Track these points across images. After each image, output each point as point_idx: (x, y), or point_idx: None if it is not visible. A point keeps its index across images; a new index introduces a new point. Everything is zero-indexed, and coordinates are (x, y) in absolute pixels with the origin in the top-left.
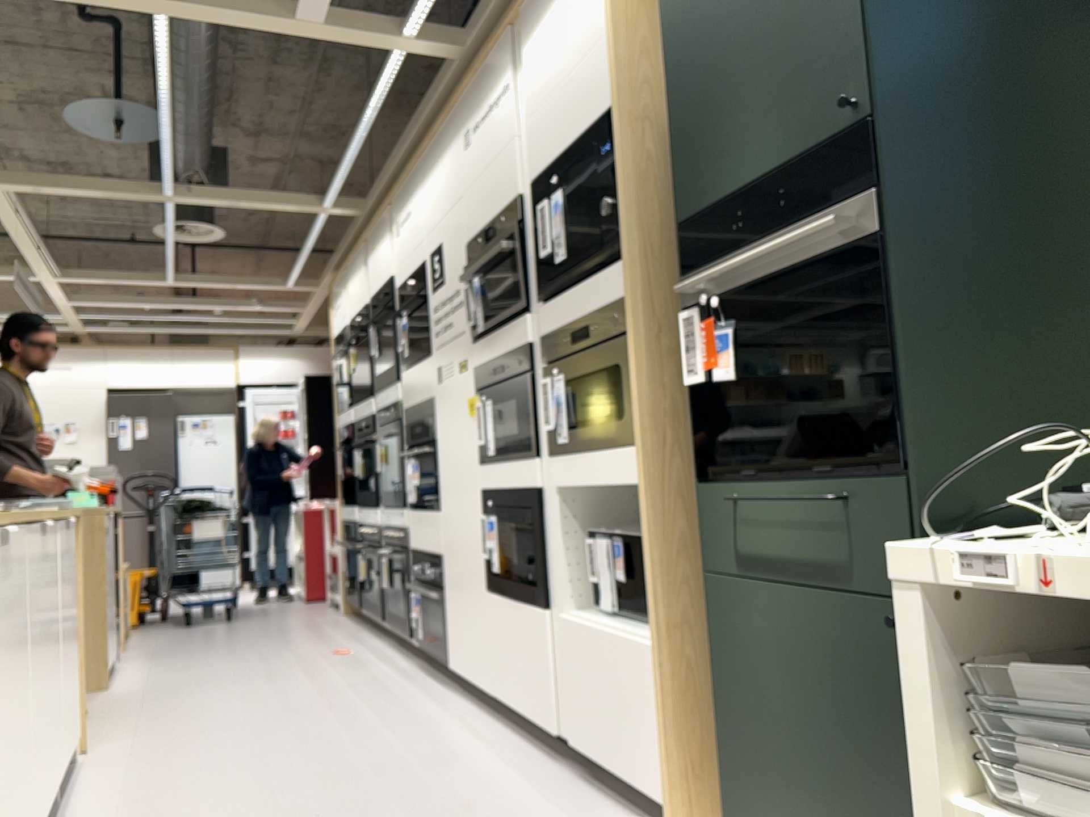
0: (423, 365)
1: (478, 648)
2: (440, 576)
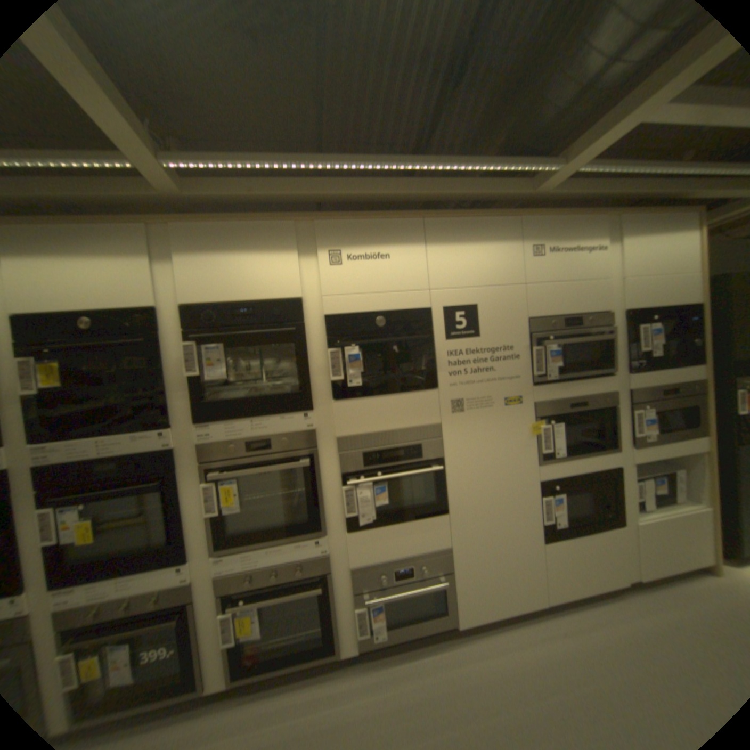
0: (414, 396)
1: (524, 588)
2: (447, 565)
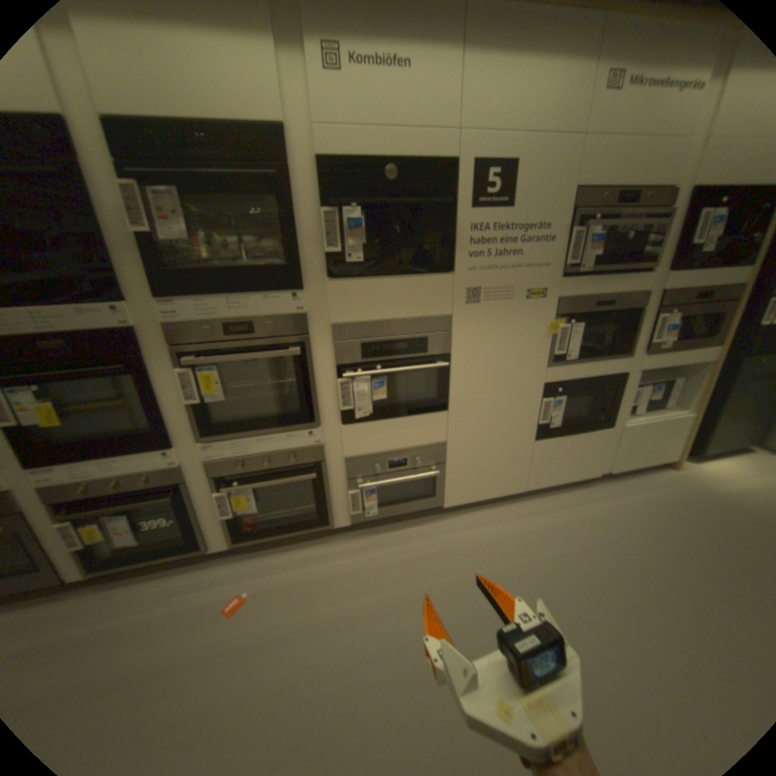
0: (424, 281)
1: (507, 476)
2: (439, 456)
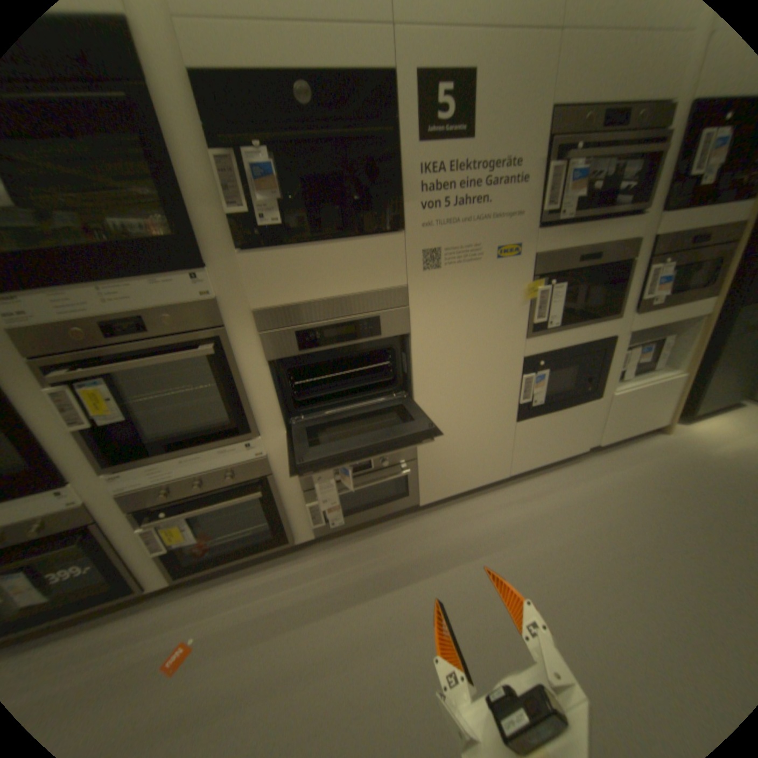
0: (367, 244)
1: (488, 464)
2: (409, 452)
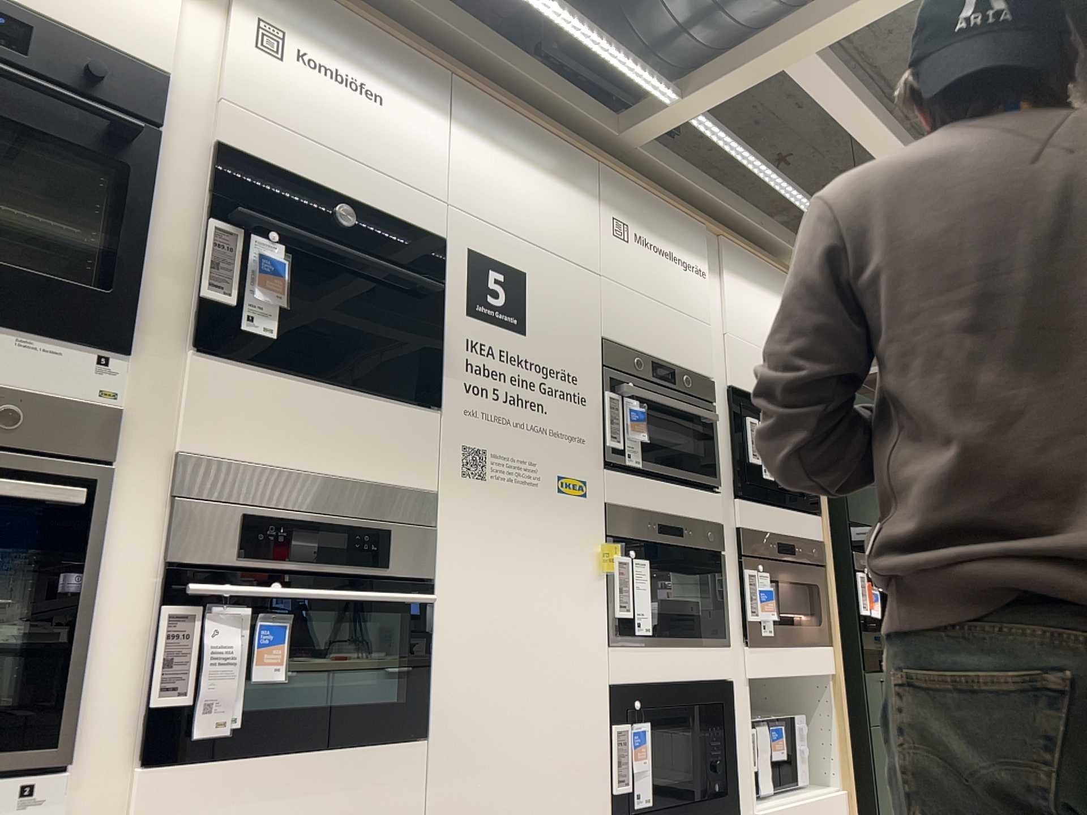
0: (391, 410)
1: None
2: None
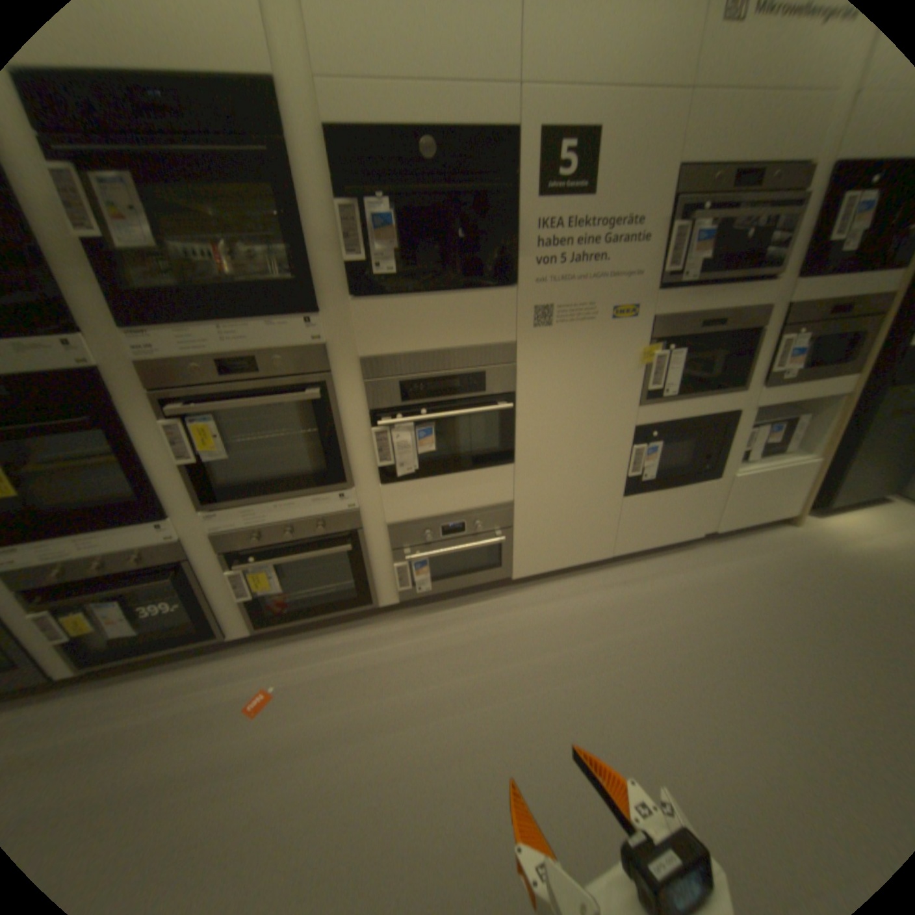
0: (479, 298)
1: (590, 540)
2: (505, 519)
